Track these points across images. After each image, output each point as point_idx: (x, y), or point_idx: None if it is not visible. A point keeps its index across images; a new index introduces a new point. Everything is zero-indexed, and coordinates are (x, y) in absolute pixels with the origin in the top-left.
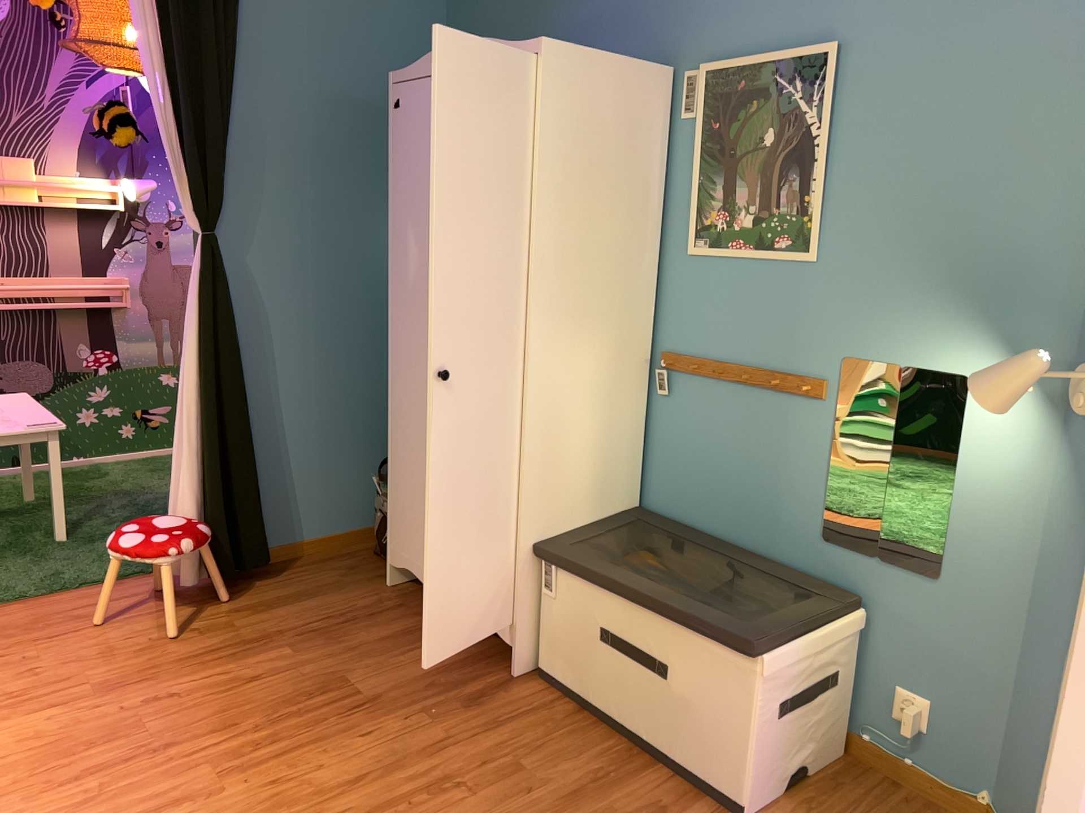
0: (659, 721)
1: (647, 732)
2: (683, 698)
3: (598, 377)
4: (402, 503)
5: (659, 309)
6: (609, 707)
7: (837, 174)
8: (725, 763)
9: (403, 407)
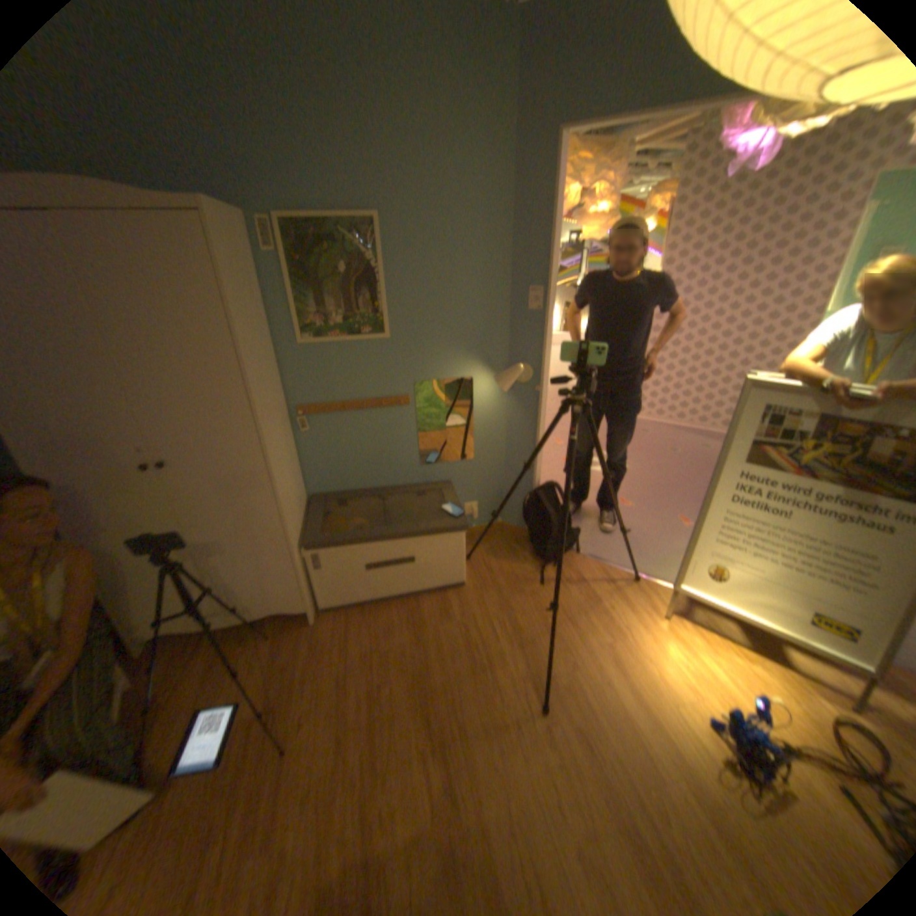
0: (413, 581)
1: (407, 590)
2: (425, 565)
3: (283, 439)
4: (133, 598)
5: (283, 382)
6: (380, 595)
7: (390, 289)
8: (452, 574)
9: (97, 533)
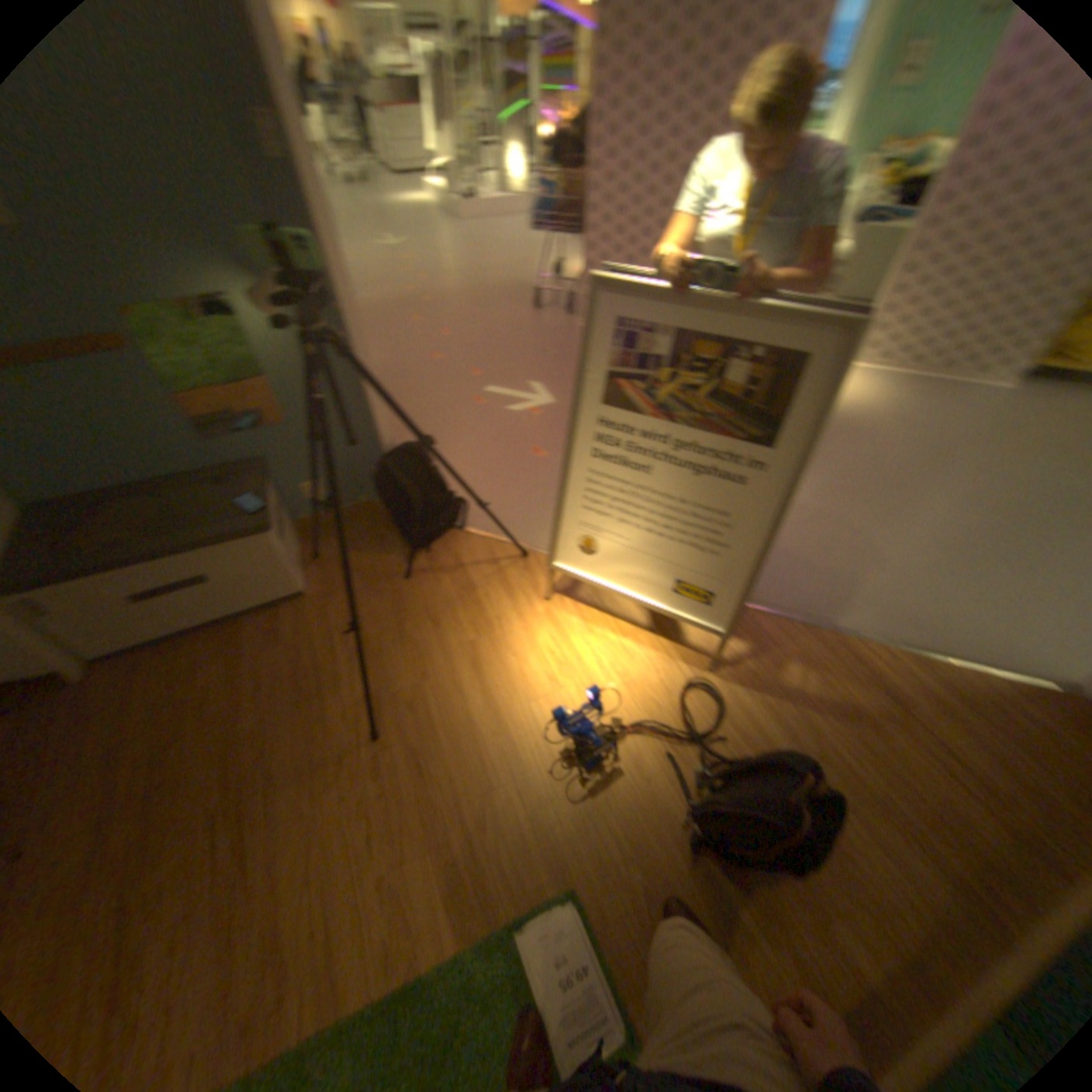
0: (216, 607)
1: (212, 618)
2: (223, 585)
3: None
4: None
5: None
6: (172, 631)
7: None
8: (274, 589)
9: None
